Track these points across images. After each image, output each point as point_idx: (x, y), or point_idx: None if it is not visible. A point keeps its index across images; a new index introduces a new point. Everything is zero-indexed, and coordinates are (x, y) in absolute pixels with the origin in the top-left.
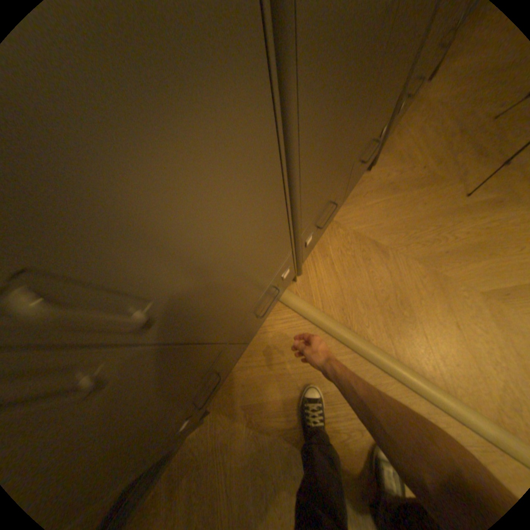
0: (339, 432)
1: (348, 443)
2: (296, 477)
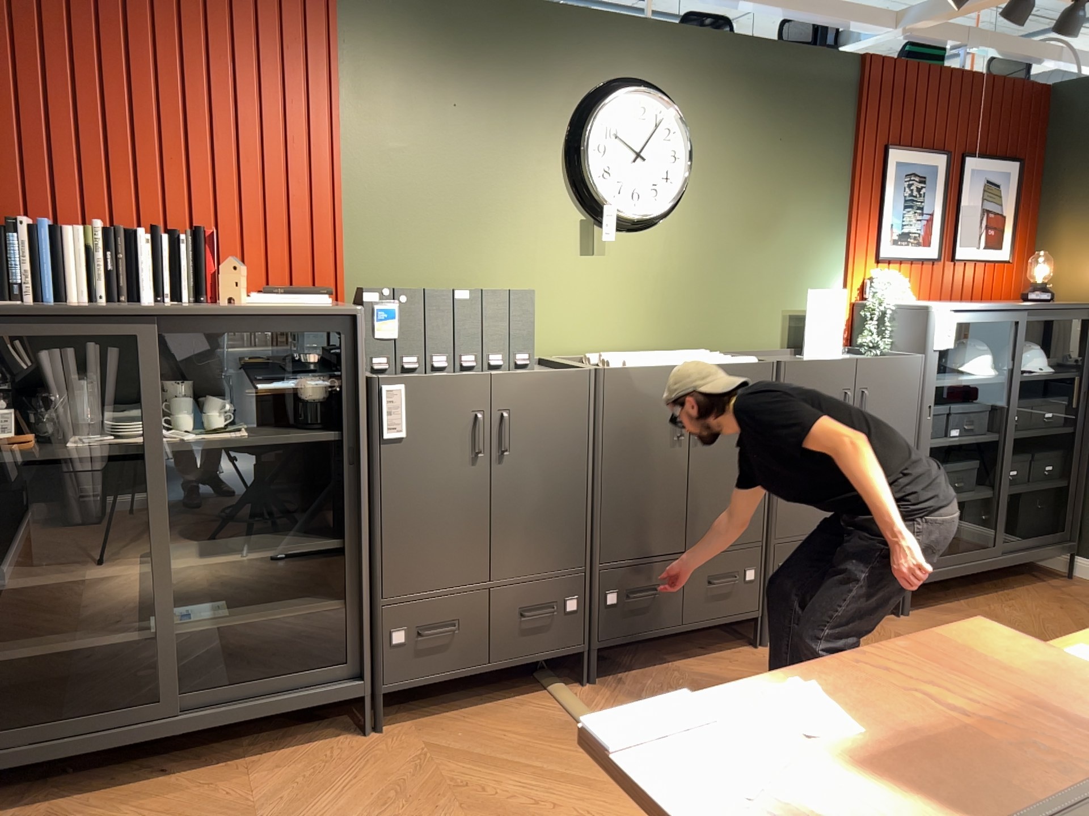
0: (524, 800)
1: (527, 811)
2: (437, 810)
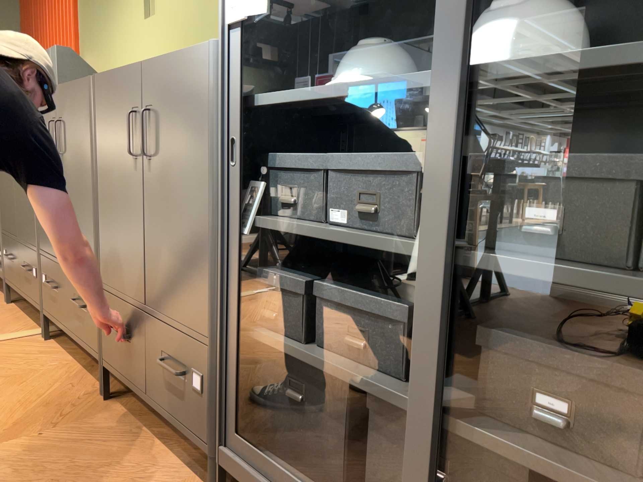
0: None
1: None
2: None
